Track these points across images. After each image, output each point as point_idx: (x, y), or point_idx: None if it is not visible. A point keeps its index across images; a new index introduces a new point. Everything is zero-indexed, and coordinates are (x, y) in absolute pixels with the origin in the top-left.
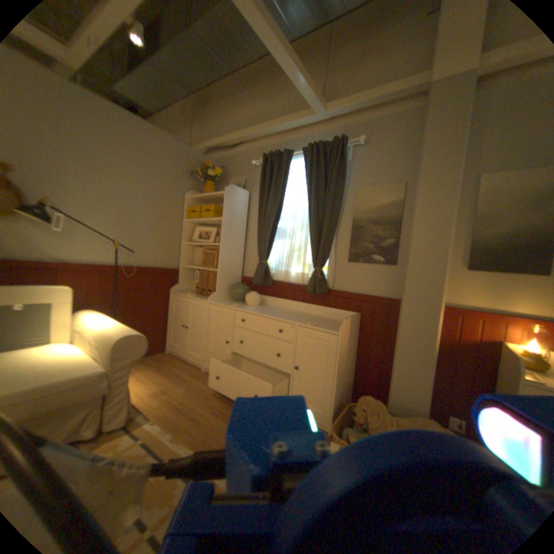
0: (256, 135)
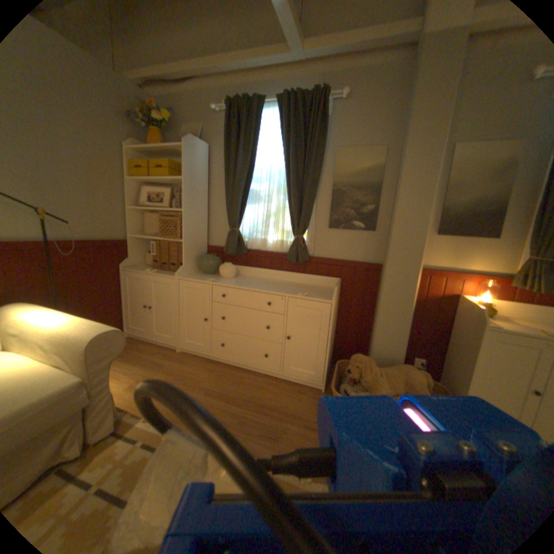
0: (213, 70)
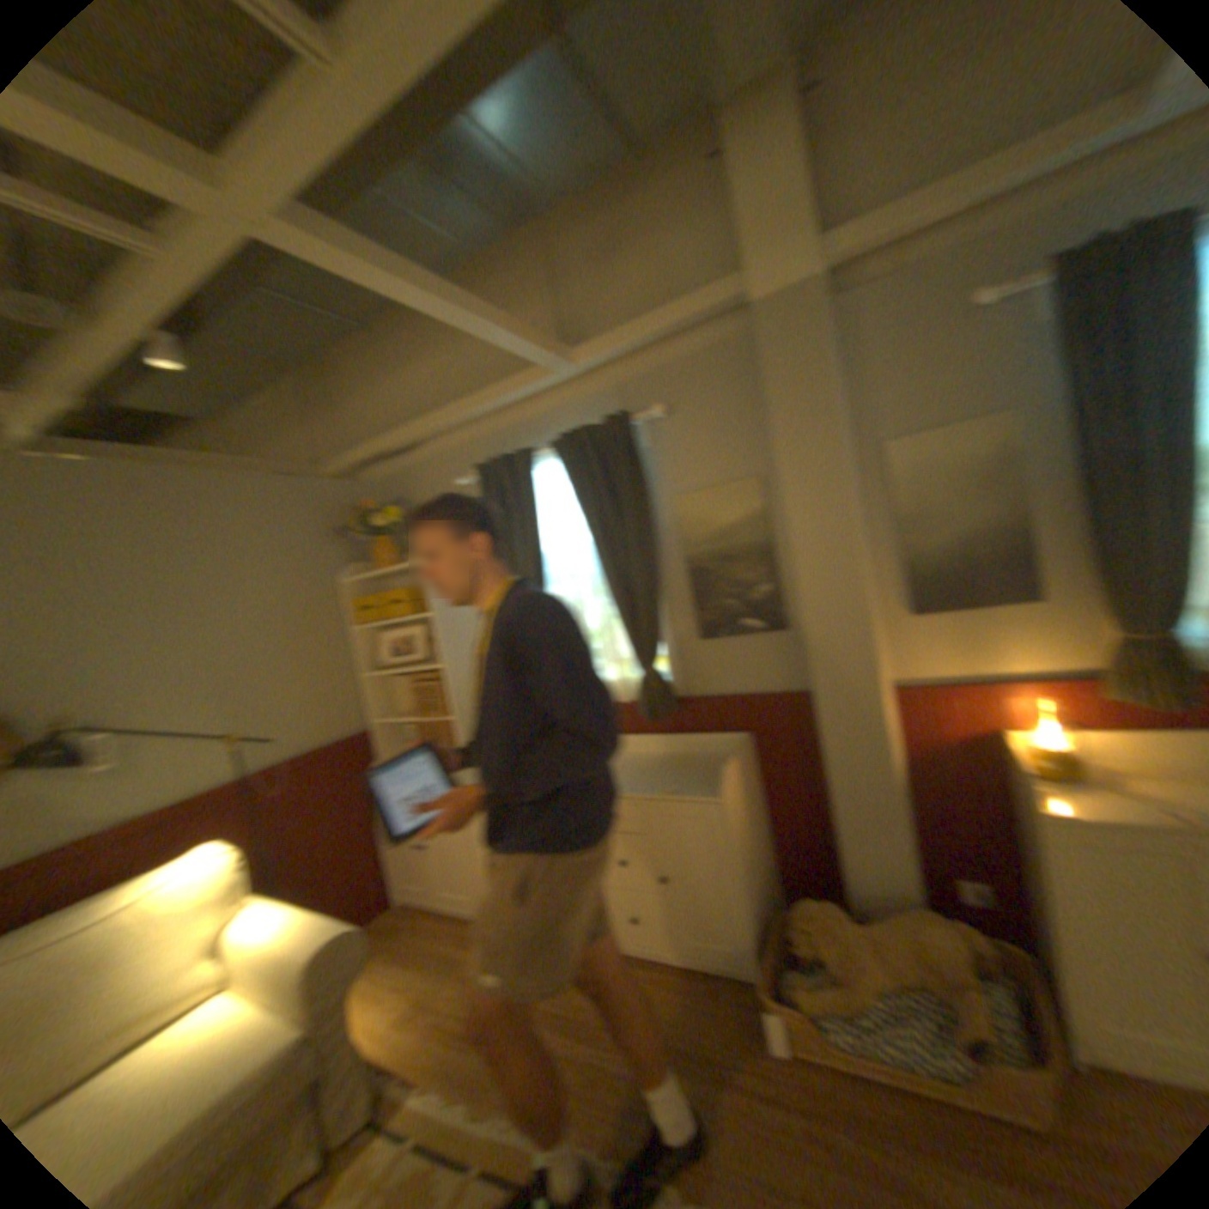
0: (452, 426)
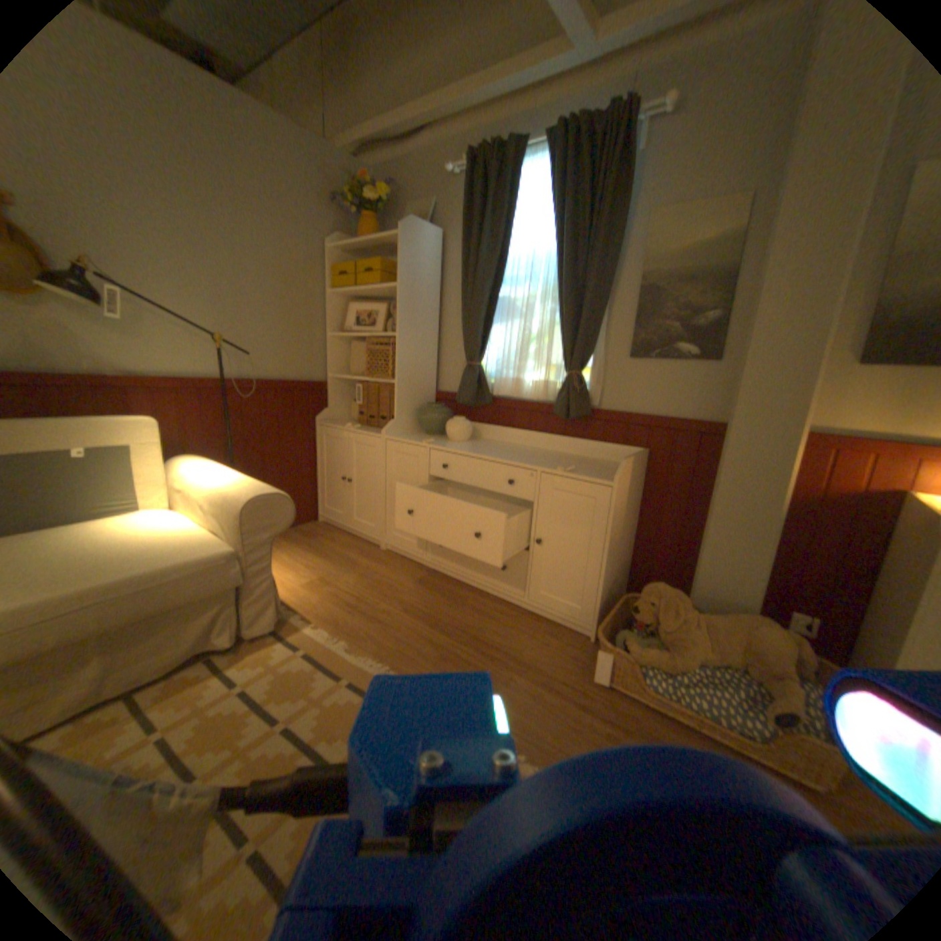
0: (452, 107)
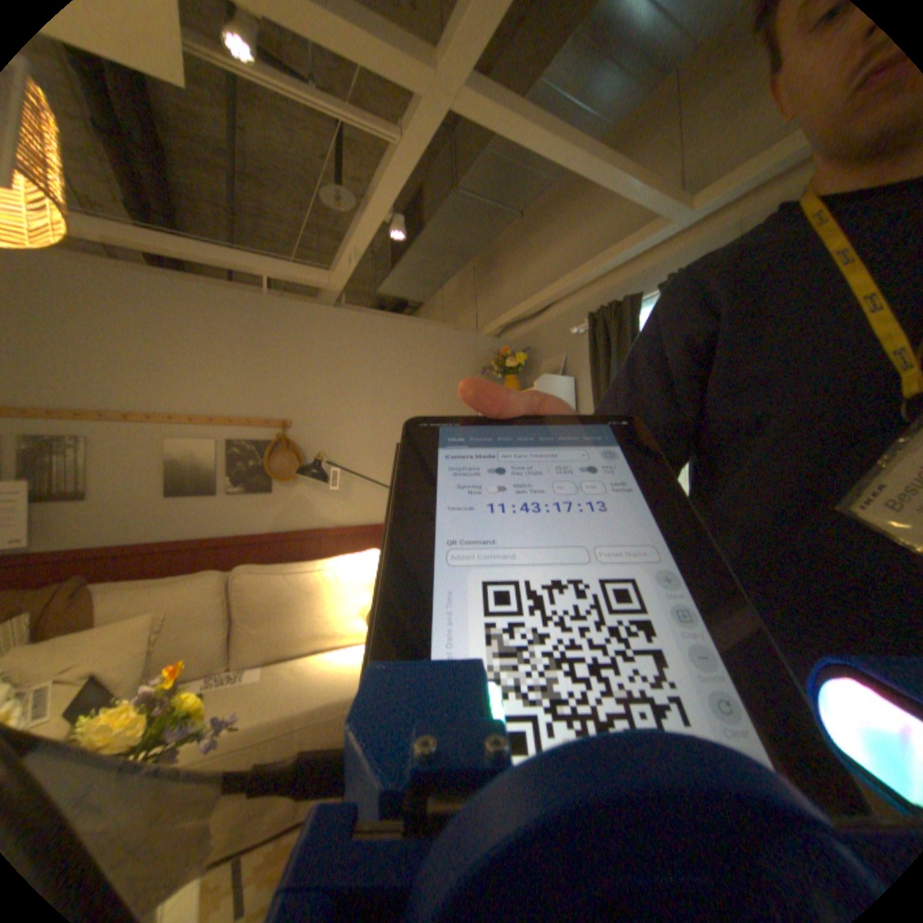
0: (573, 286)
